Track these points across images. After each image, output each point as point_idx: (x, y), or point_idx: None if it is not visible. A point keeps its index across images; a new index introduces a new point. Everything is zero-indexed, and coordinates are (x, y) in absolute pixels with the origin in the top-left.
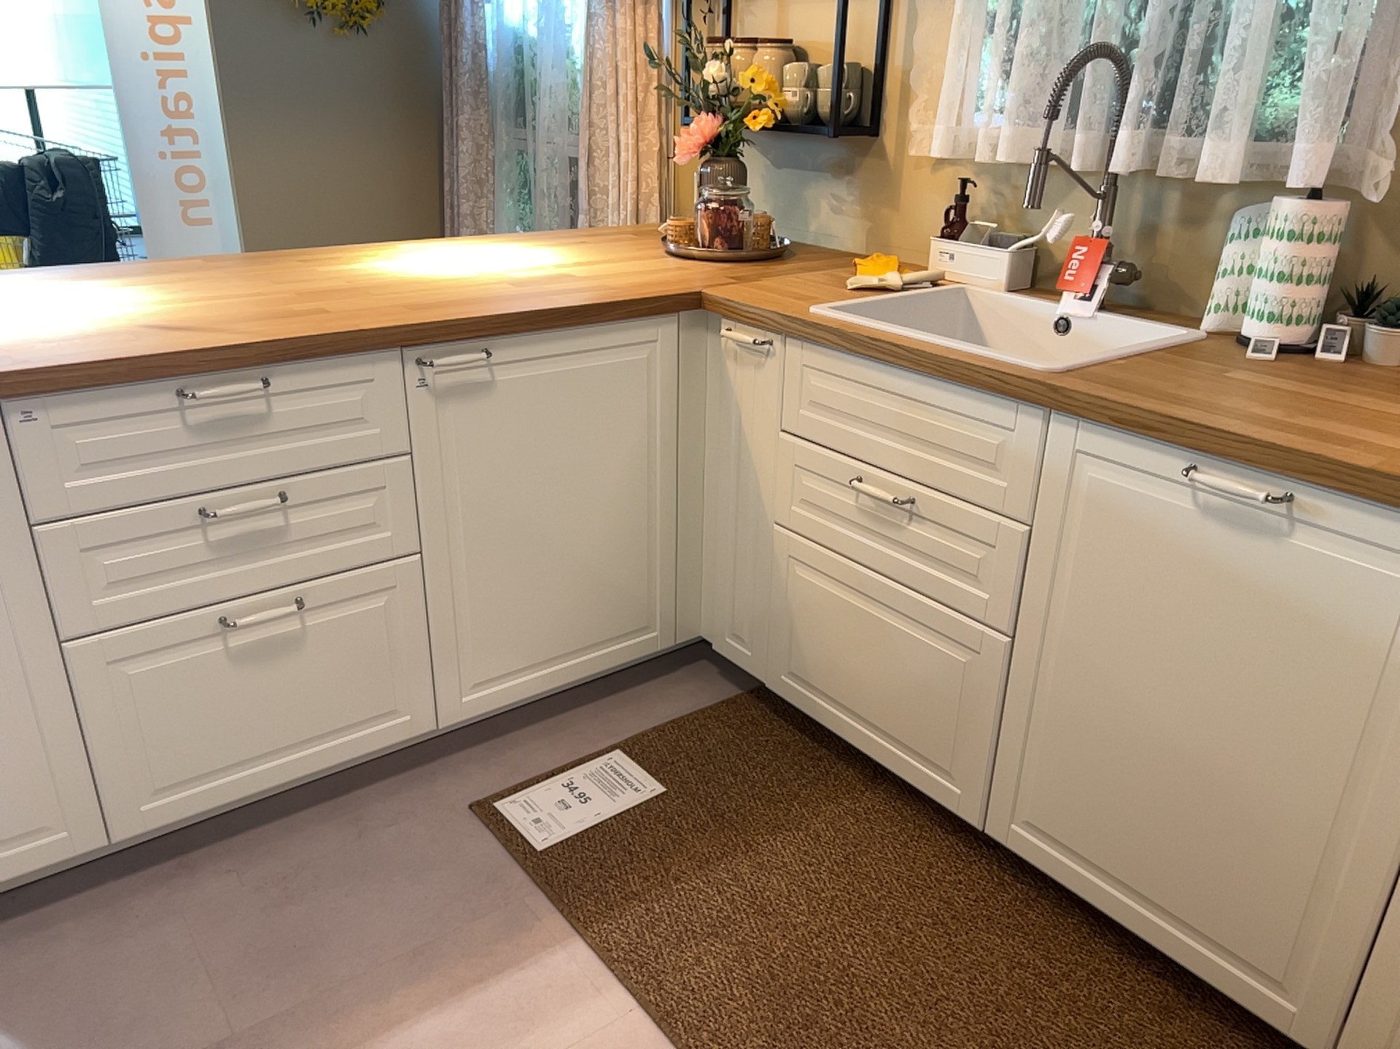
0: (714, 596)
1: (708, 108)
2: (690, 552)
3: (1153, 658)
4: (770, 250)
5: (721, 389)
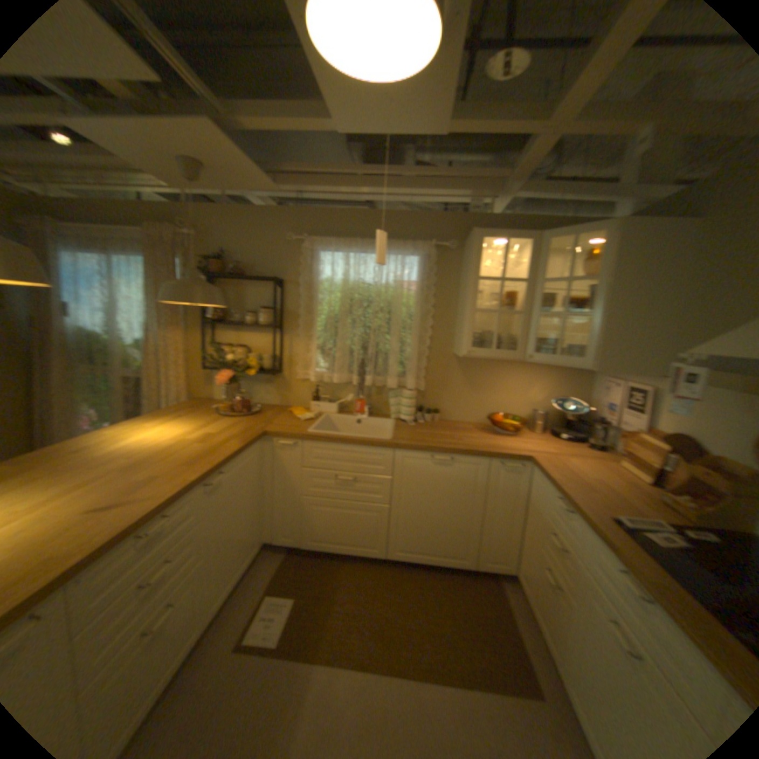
0: (273, 527)
1: (225, 366)
2: (264, 515)
3: (429, 499)
4: (261, 410)
5: (273, 459)
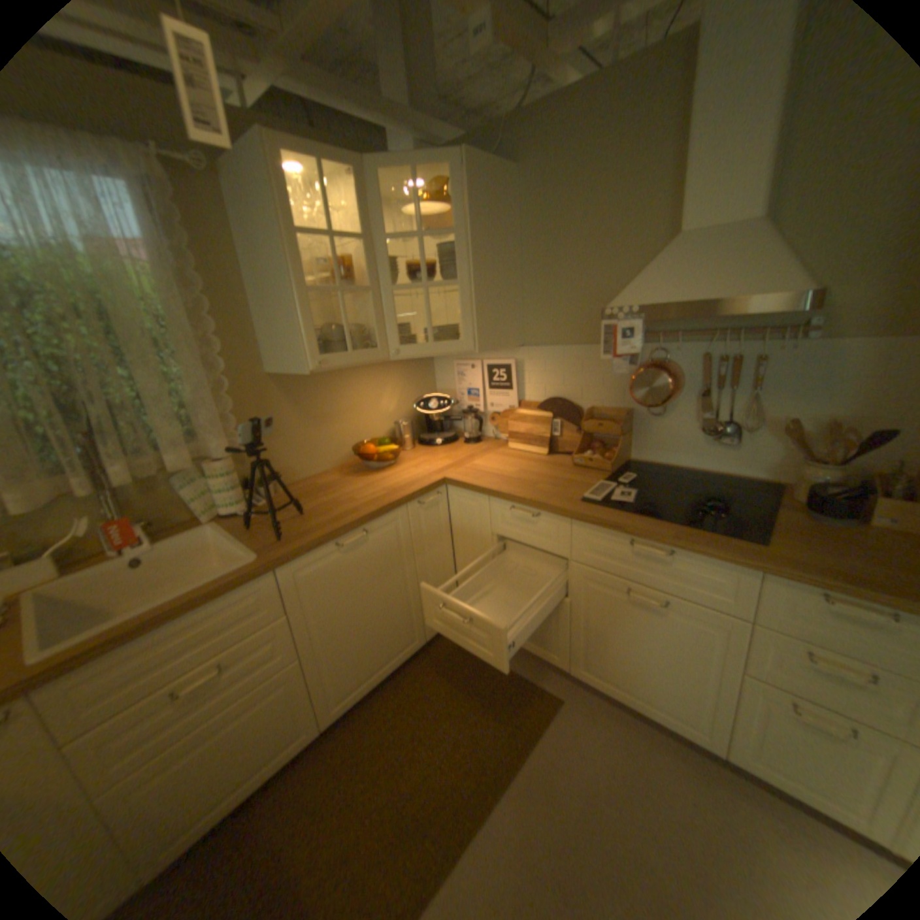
0: None
1: None
2: None
3: (350, 606)
4: None
5: None
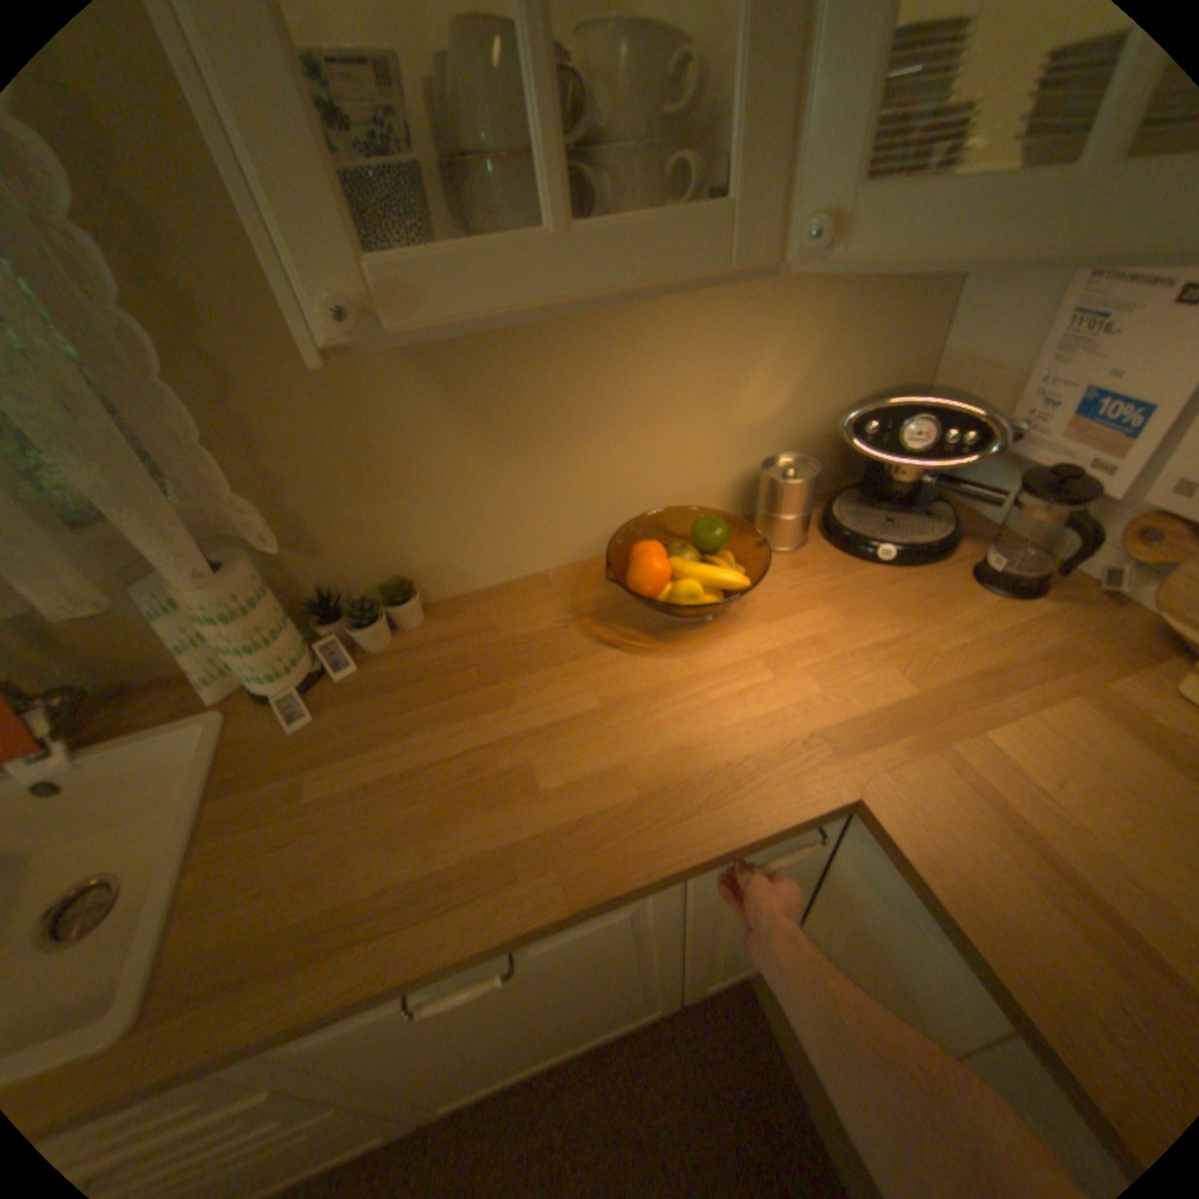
0: None
1: None
2: None
3: (469, 1039)
4: None
5: None
